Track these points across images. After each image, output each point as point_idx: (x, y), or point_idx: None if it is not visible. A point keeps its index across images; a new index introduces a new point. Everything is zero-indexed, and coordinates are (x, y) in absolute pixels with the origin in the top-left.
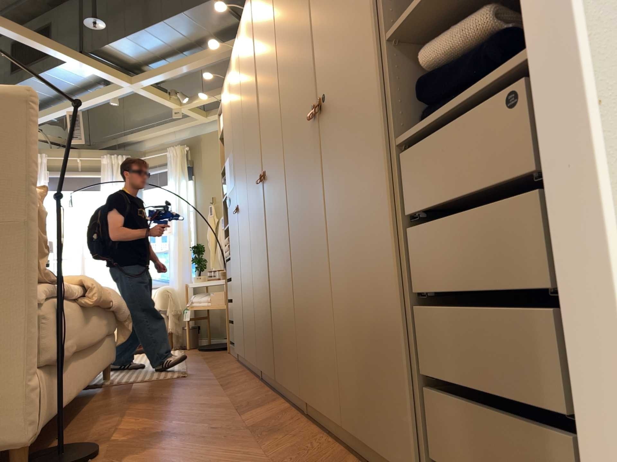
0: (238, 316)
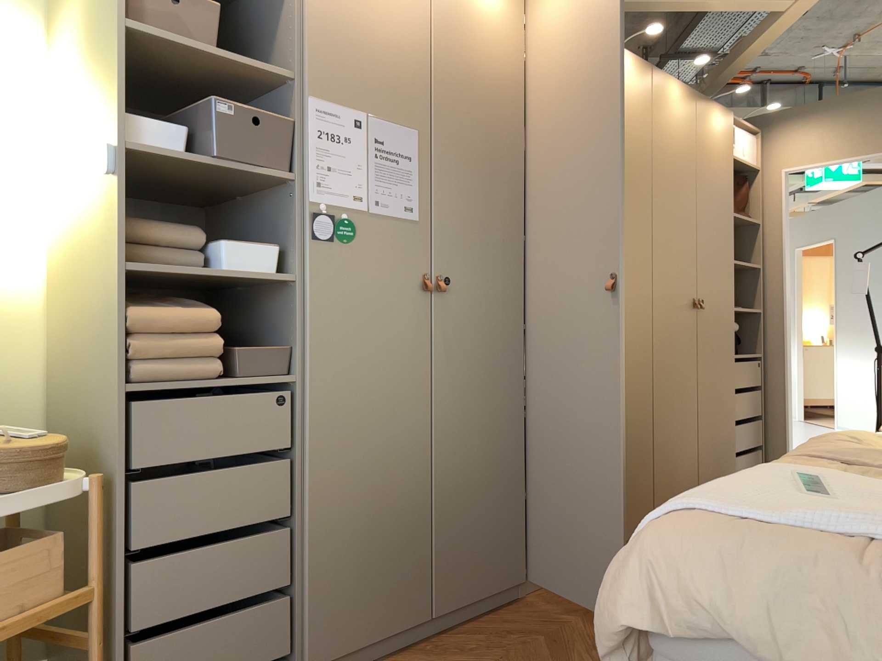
0: (378, 542)
